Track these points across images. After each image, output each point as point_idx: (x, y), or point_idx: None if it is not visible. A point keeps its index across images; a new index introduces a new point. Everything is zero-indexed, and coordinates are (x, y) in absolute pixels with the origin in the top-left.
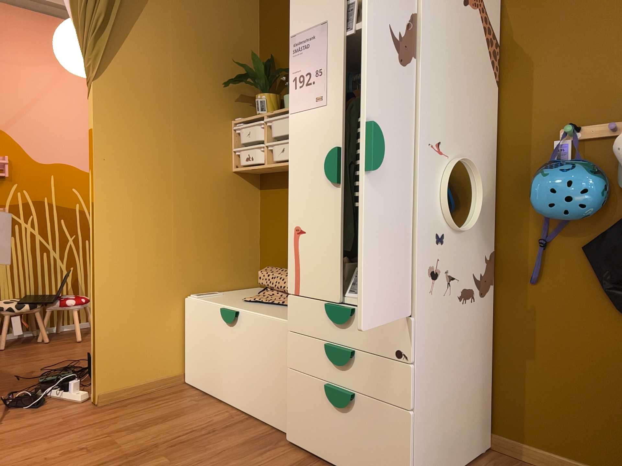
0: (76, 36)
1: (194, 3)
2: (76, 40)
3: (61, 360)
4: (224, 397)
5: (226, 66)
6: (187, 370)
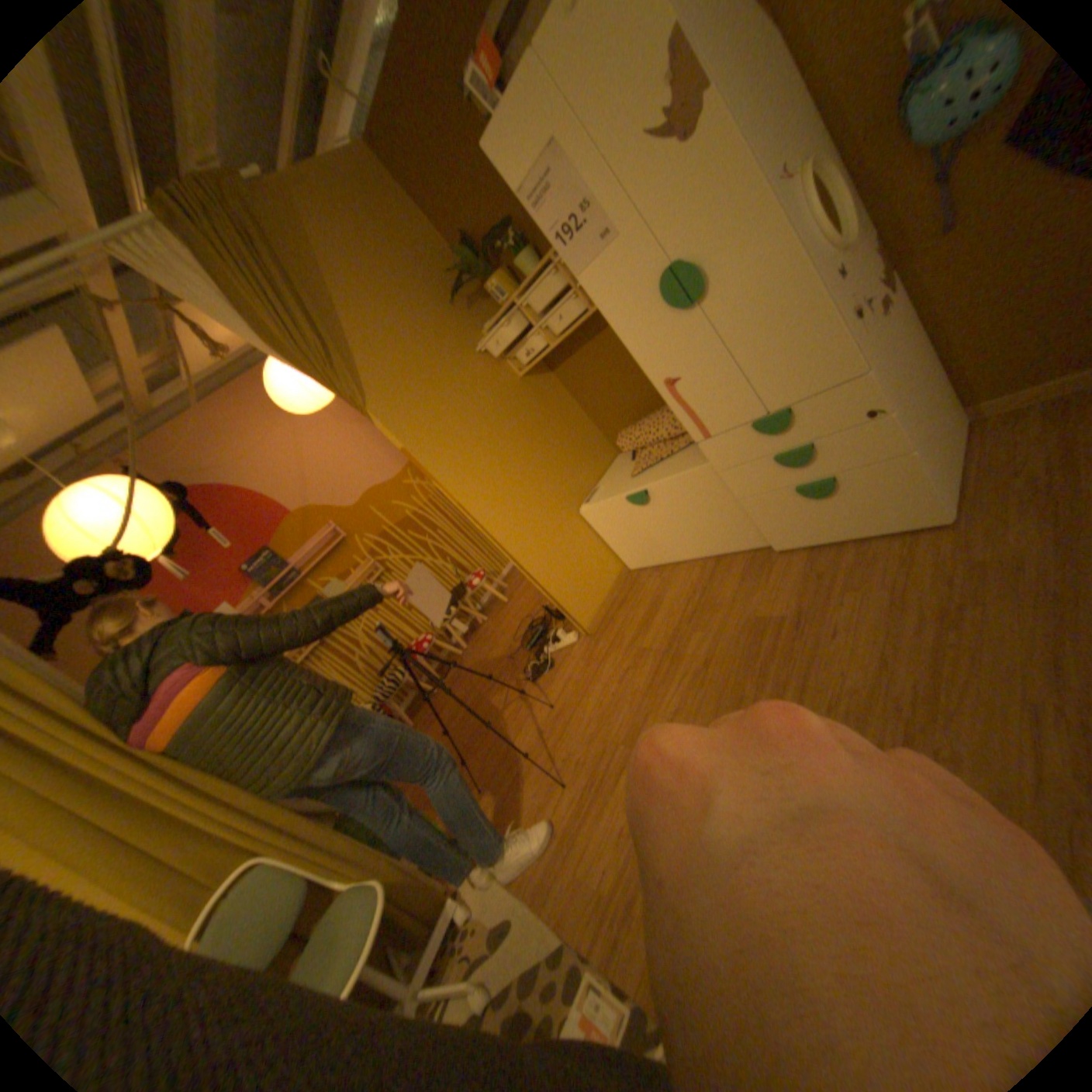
0: (285, 377)
1: (354, 243)
2: (288, 381)
3: (517, 622)
4: (680, 556)
5: (432, 280)
6: (626, 559)
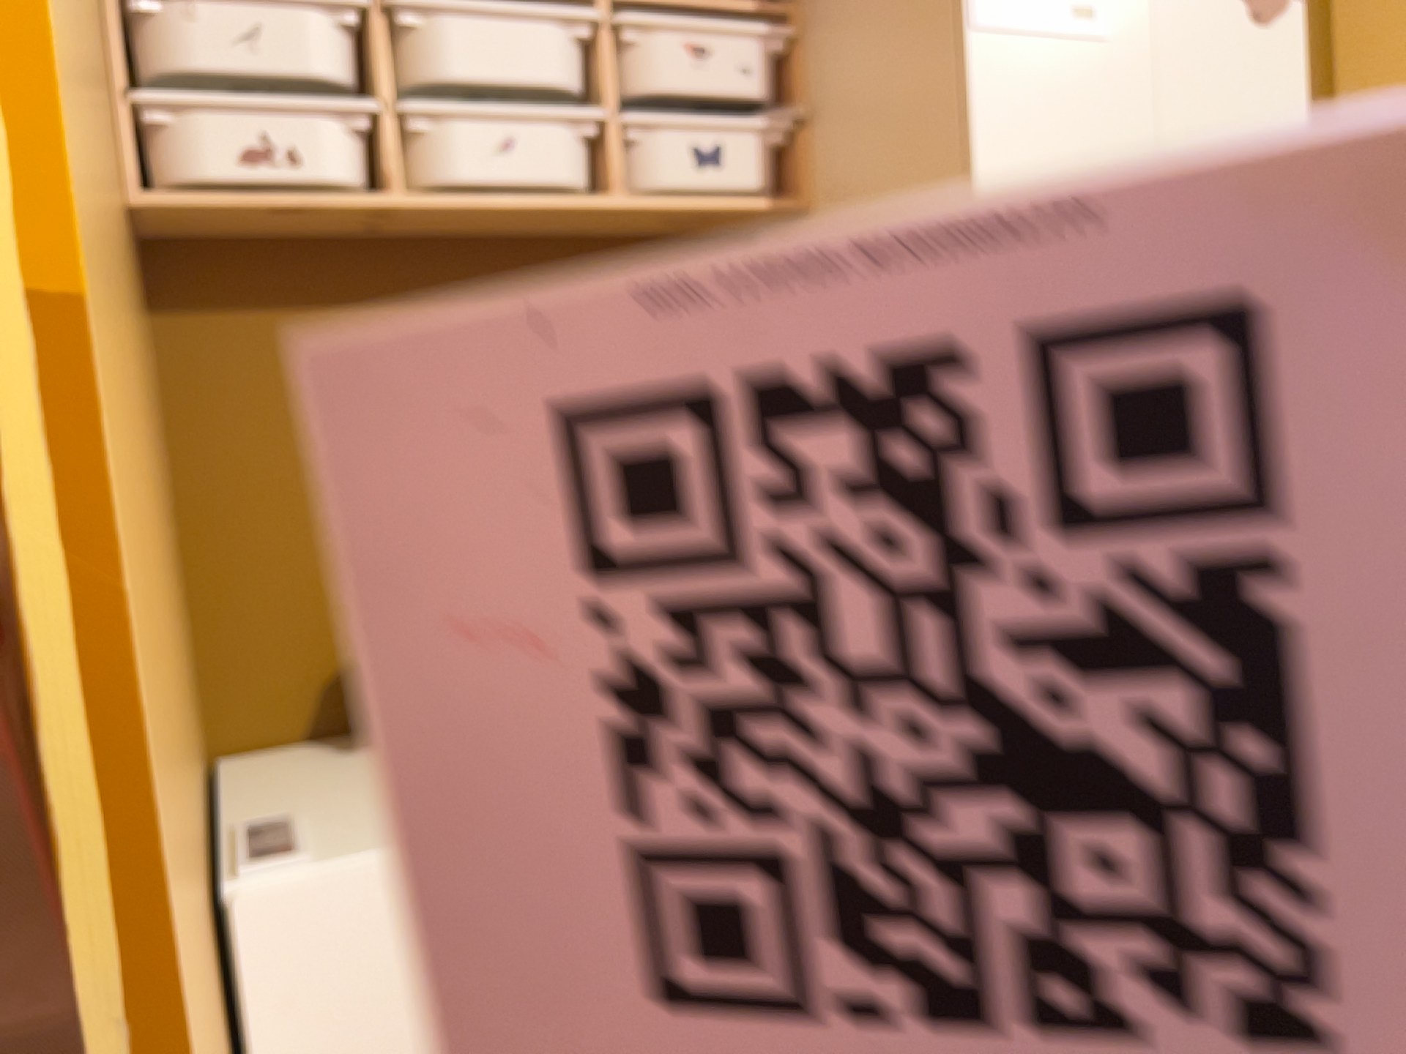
0: None
1: None
2: None
3: None
4: None
5: None
6: None
